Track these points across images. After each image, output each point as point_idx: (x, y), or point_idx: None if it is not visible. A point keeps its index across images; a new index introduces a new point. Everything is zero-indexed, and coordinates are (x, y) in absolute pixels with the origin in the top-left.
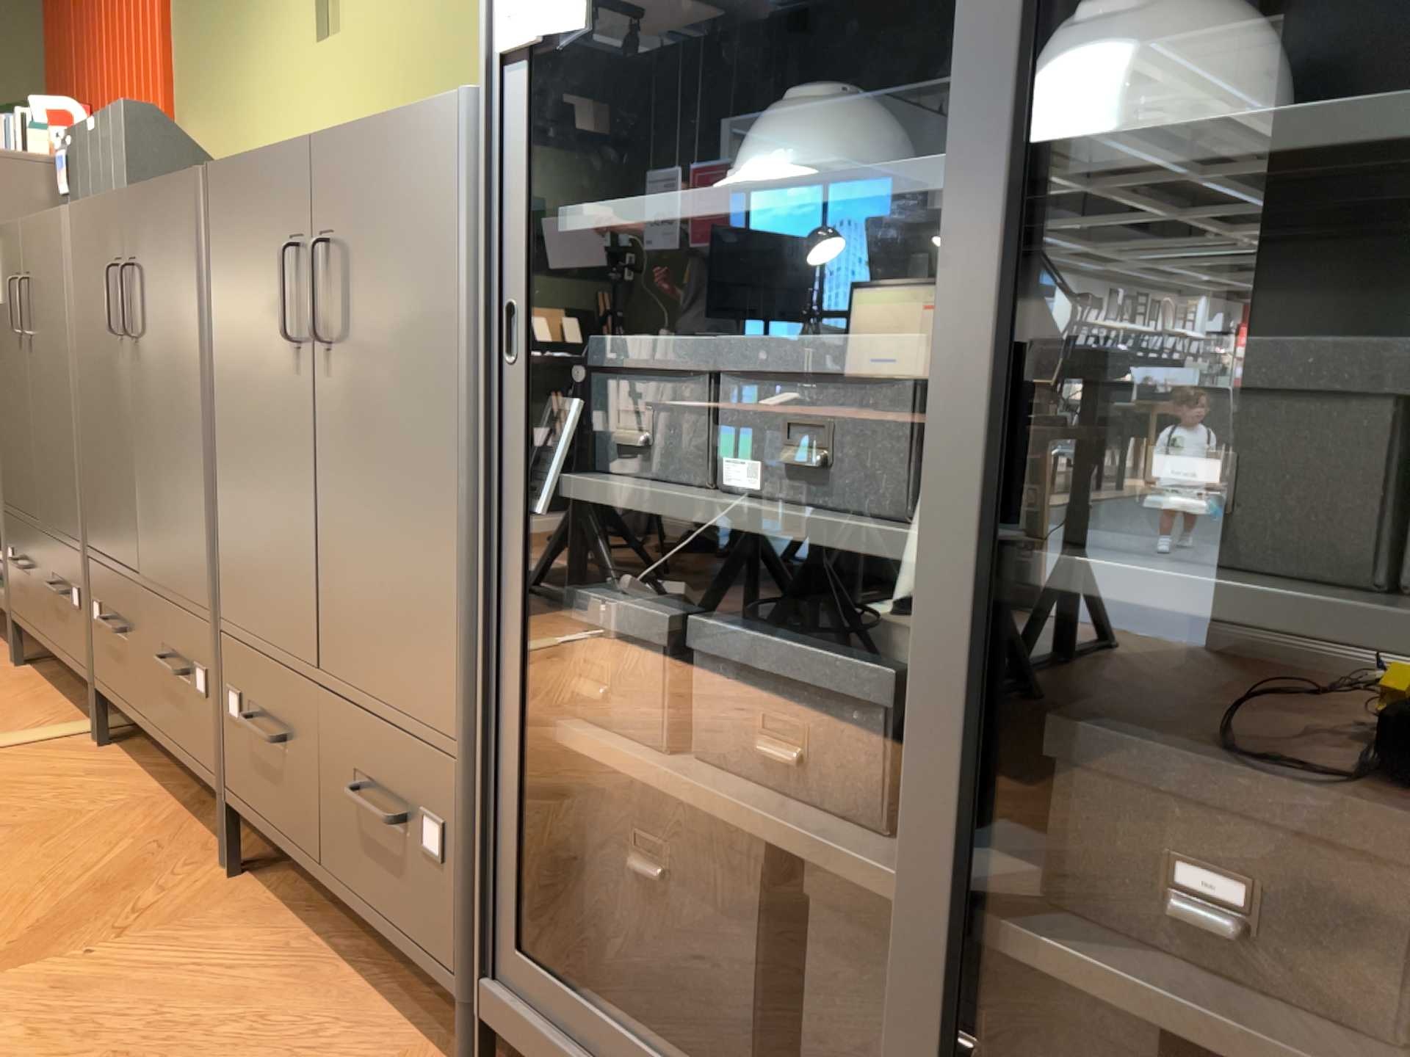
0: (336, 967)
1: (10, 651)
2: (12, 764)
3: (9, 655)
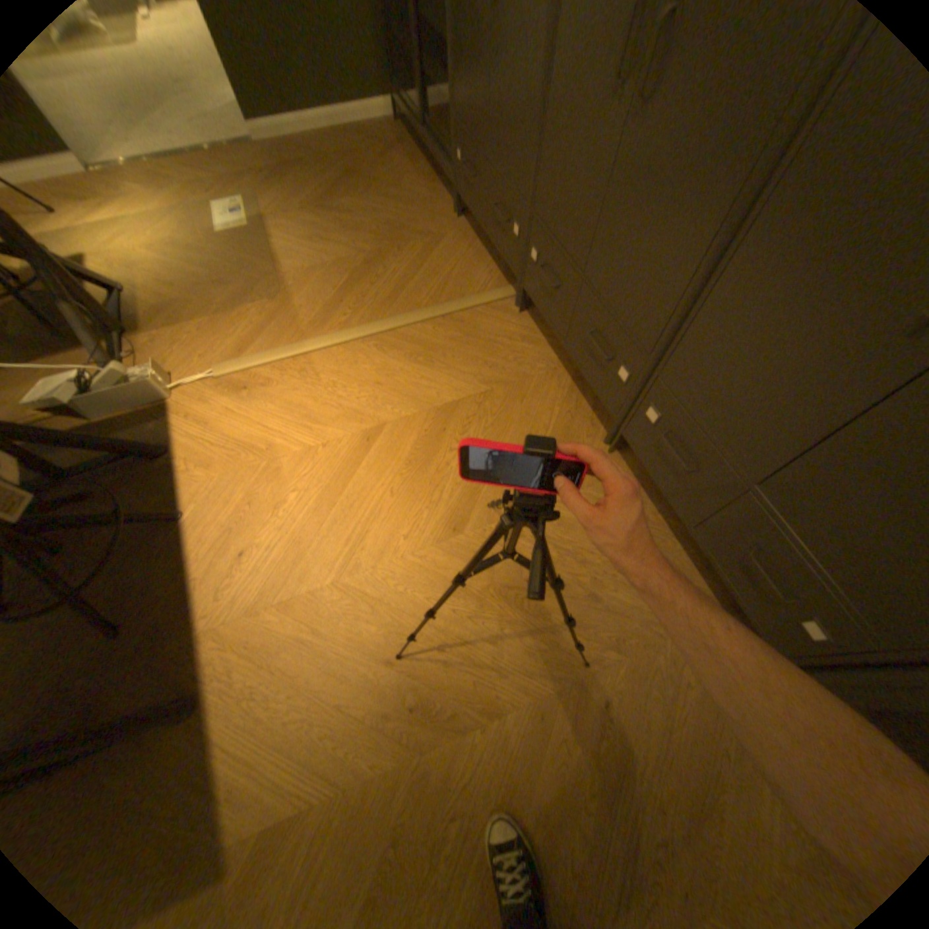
0: (675, 540)
1: (451, 200)
2: (487, 322)
3: (452, 205)
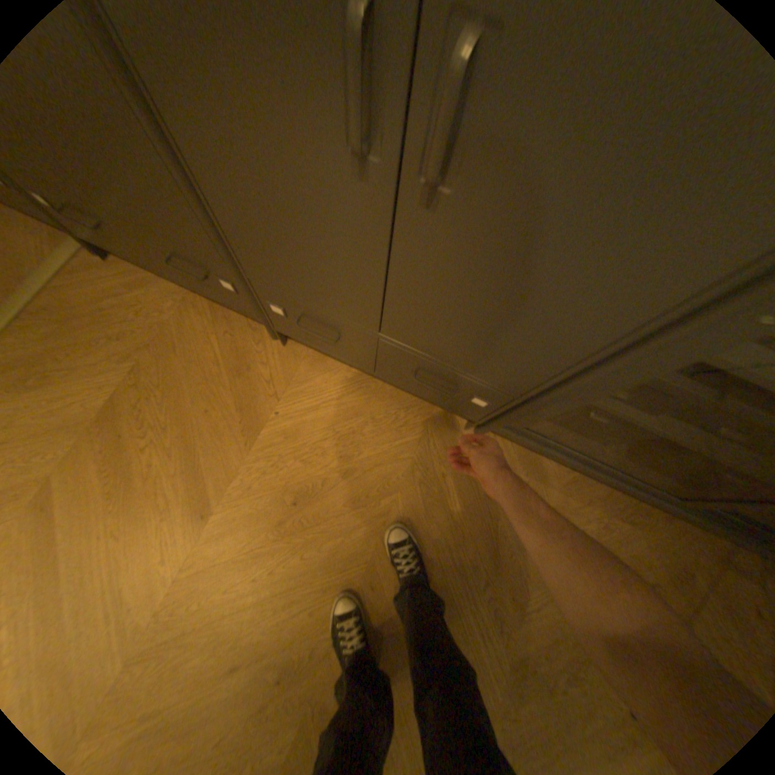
0: (371, 380)
1: None
2: (74, 293)
3: None
